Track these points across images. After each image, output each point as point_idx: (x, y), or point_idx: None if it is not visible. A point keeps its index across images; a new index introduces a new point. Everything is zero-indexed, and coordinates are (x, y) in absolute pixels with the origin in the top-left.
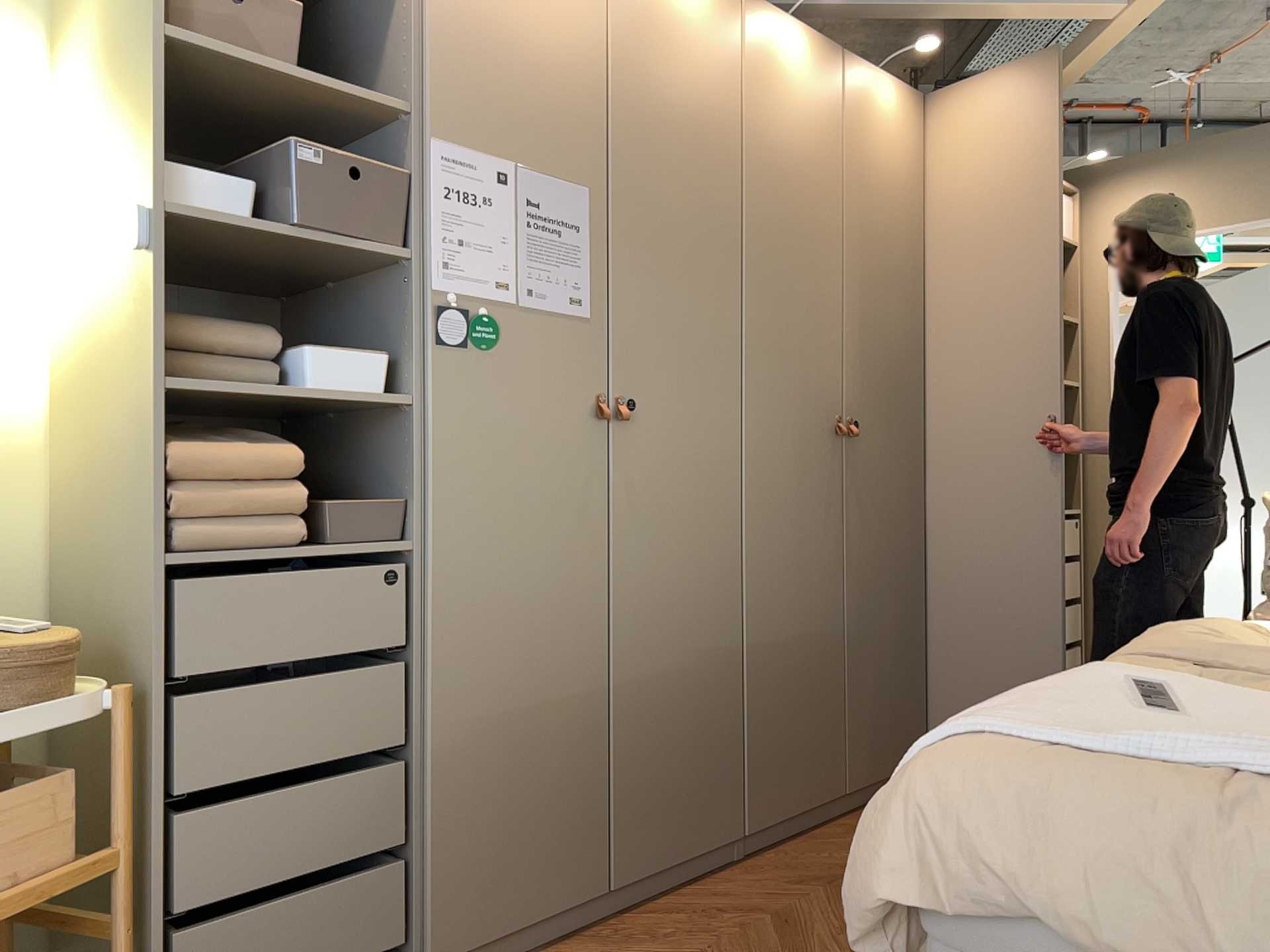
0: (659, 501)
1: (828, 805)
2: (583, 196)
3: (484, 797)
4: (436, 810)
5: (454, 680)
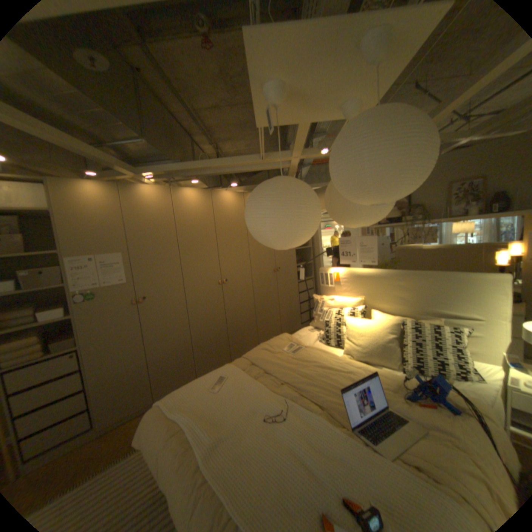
0: (157, 317)
1: None
2: (119, 255)
3: (109, 394)
4: (94, 400)
5: (94, 373)
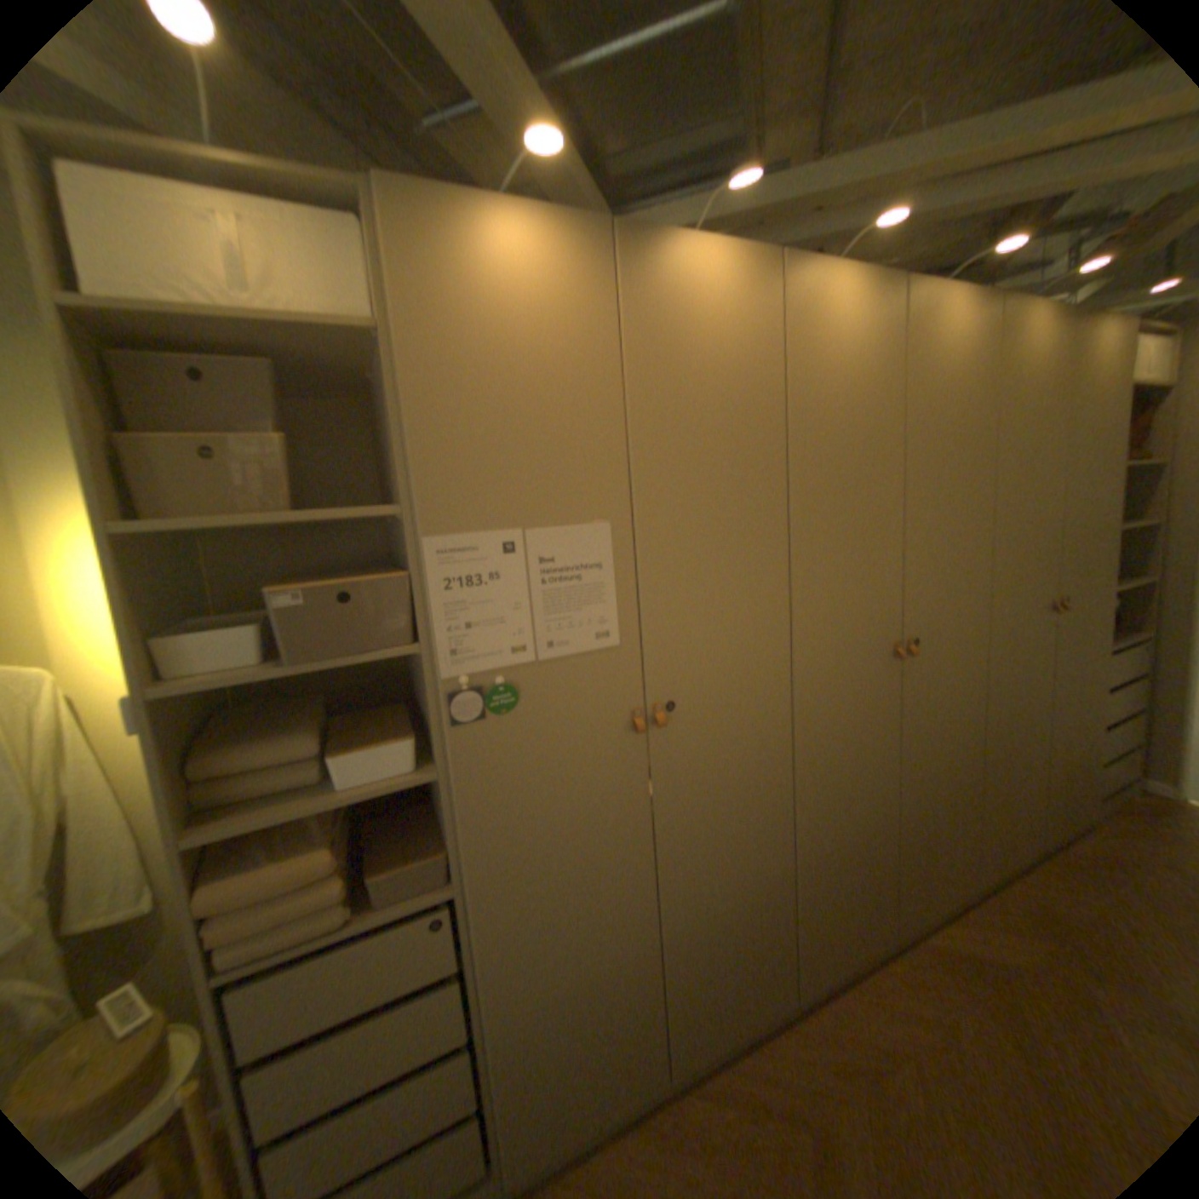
0: (703, 779)
1: (879, 955)
2: (603, 533)
3: (546, 1059)
4: (501, 1083)
5: (507, 986)
